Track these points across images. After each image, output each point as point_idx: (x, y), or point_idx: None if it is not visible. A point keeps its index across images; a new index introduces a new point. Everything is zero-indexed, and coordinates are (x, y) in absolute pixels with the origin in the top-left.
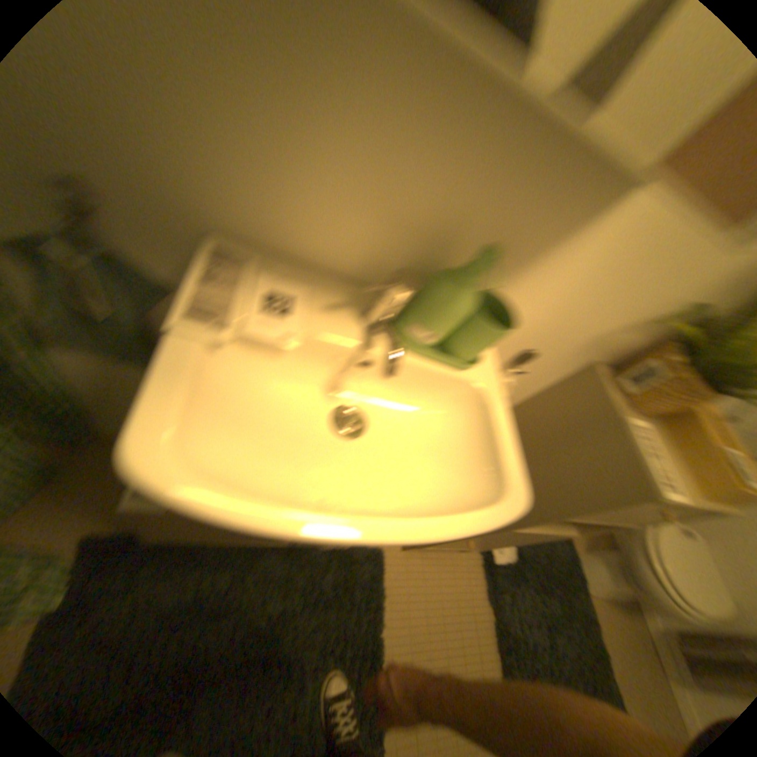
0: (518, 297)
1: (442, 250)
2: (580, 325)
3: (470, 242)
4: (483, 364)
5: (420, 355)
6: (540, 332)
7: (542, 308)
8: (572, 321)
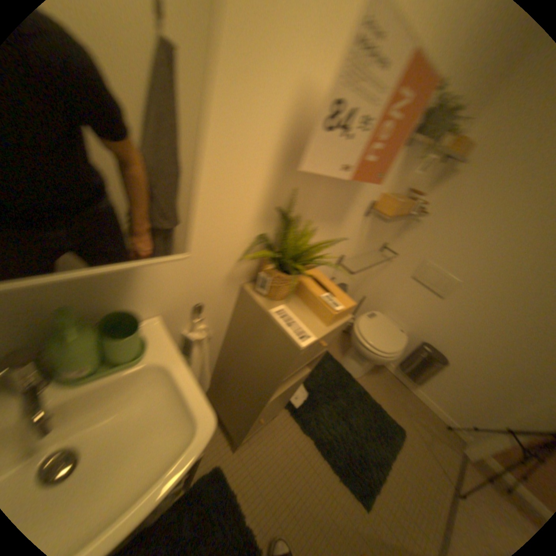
0: (151, 293)
1: (54, 309)
2: (210, 279)
3: (71, 294)
4: (155, 345)
5: (90, 381)
6: (190, 295)
7: (174, 287)
8: (202, 280)
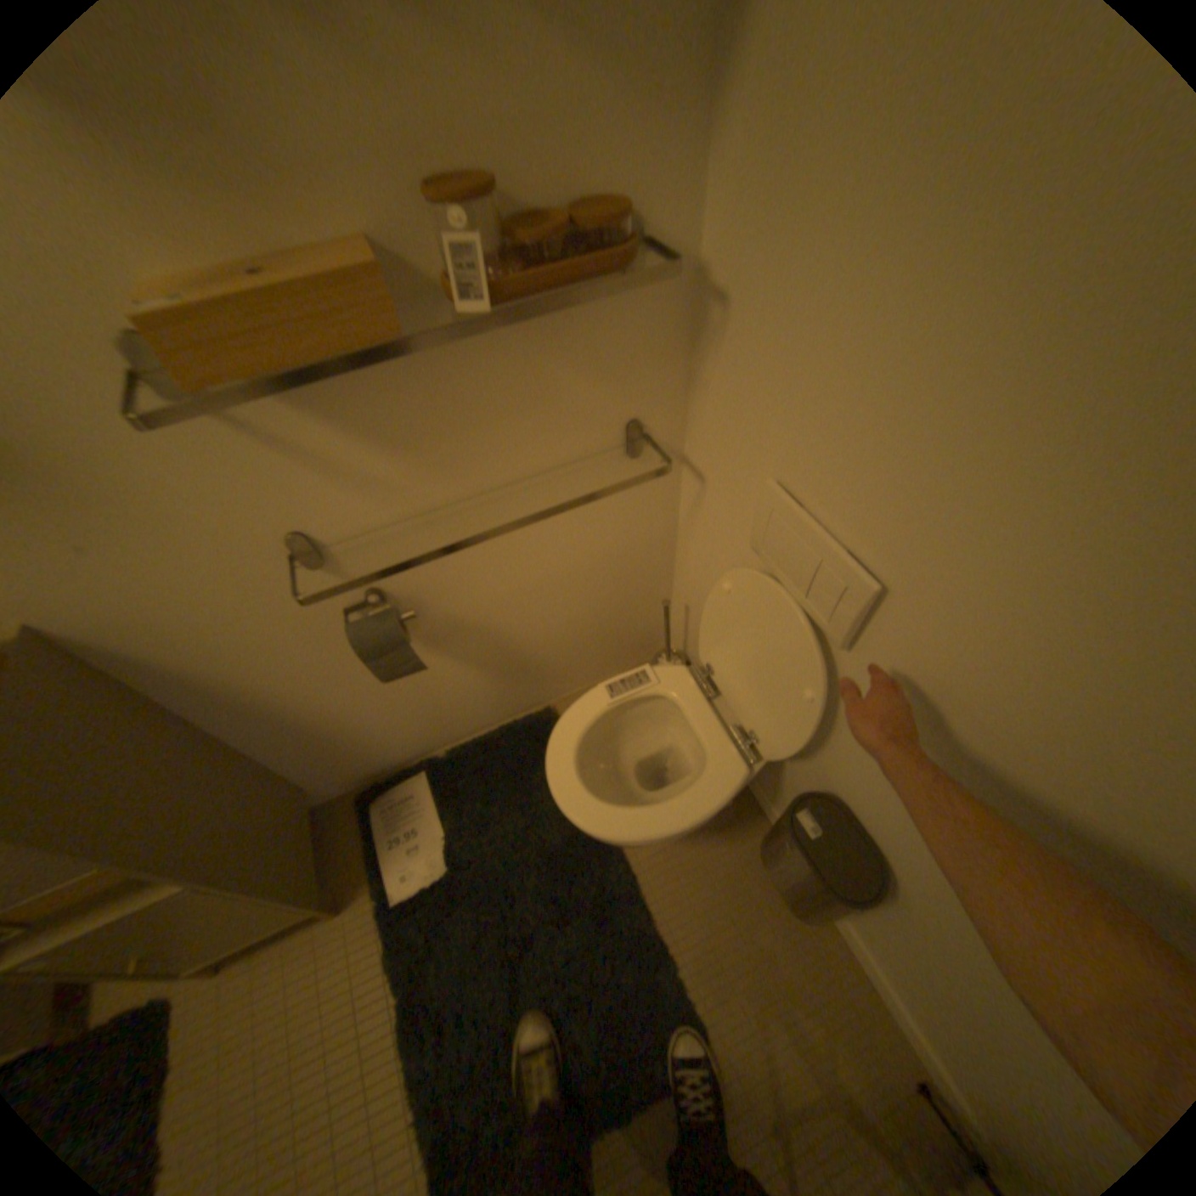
0: None
1: None
2: None
3: None
4: None
5: None
6: None
7: None
8: None
